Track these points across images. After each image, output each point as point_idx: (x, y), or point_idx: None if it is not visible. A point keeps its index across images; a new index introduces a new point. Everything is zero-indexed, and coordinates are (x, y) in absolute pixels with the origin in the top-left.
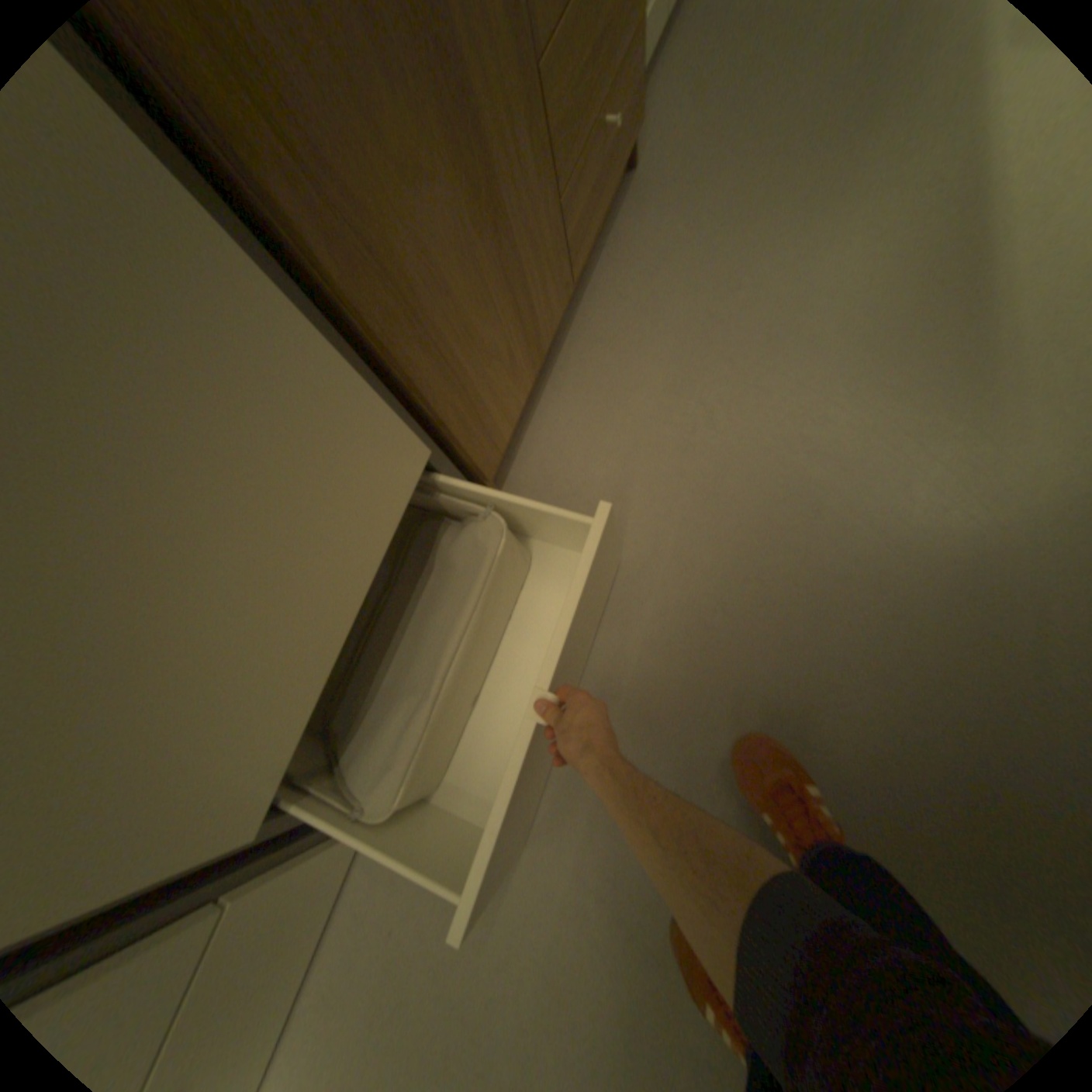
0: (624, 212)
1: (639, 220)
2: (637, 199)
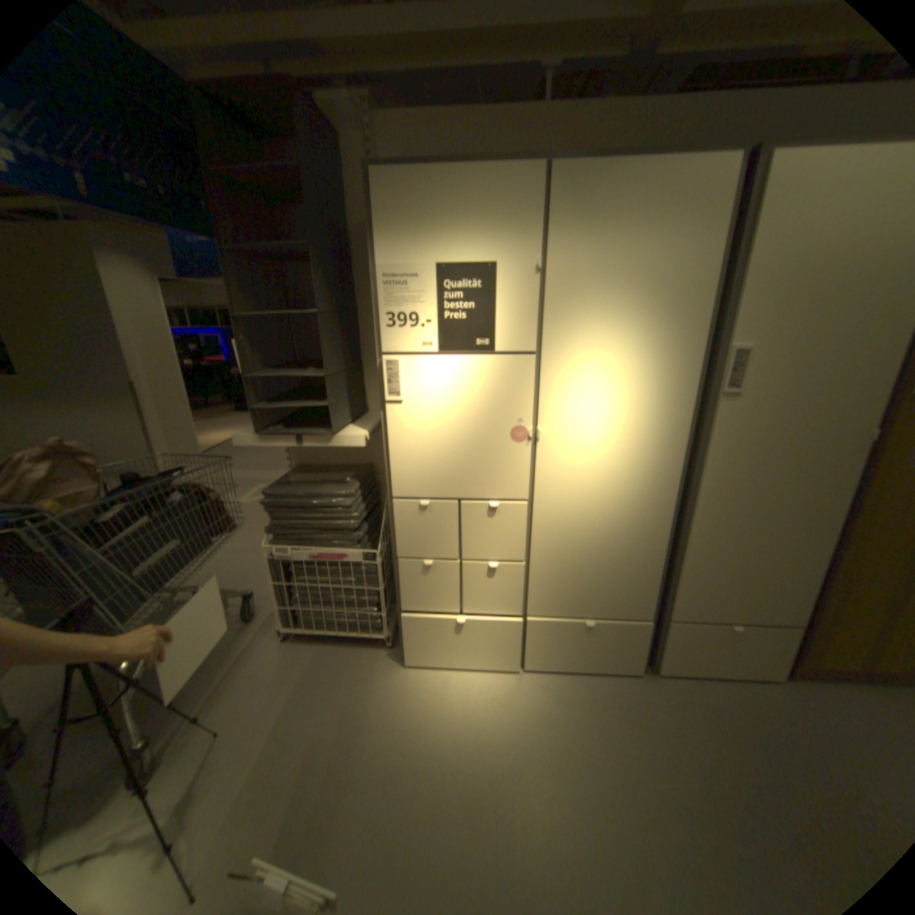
0: None
1: None
2: None
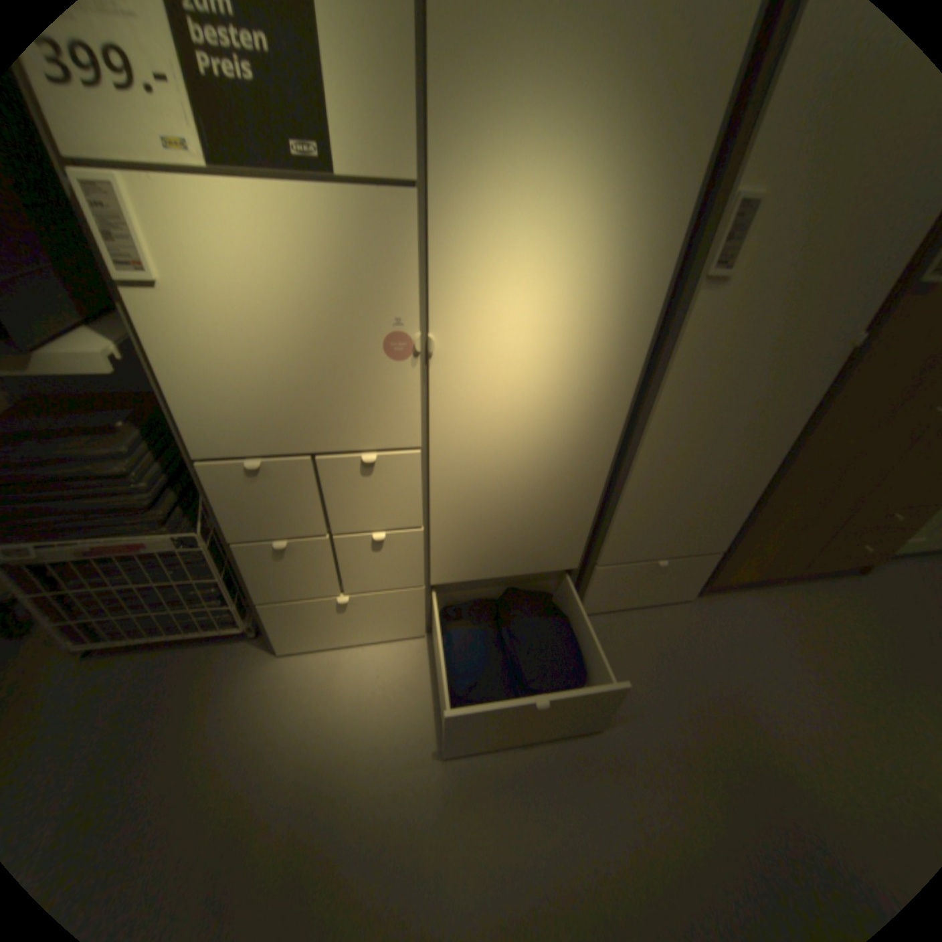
0: (848, 582)
1: (853, 590)
2: (859, 585)
